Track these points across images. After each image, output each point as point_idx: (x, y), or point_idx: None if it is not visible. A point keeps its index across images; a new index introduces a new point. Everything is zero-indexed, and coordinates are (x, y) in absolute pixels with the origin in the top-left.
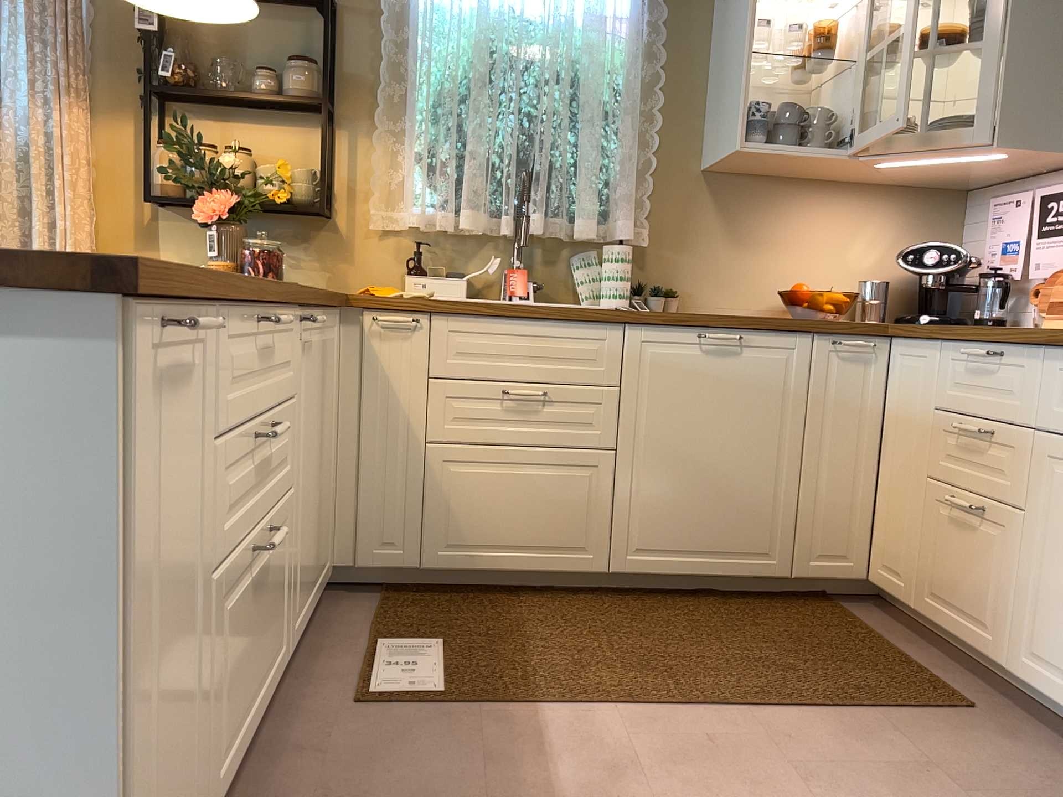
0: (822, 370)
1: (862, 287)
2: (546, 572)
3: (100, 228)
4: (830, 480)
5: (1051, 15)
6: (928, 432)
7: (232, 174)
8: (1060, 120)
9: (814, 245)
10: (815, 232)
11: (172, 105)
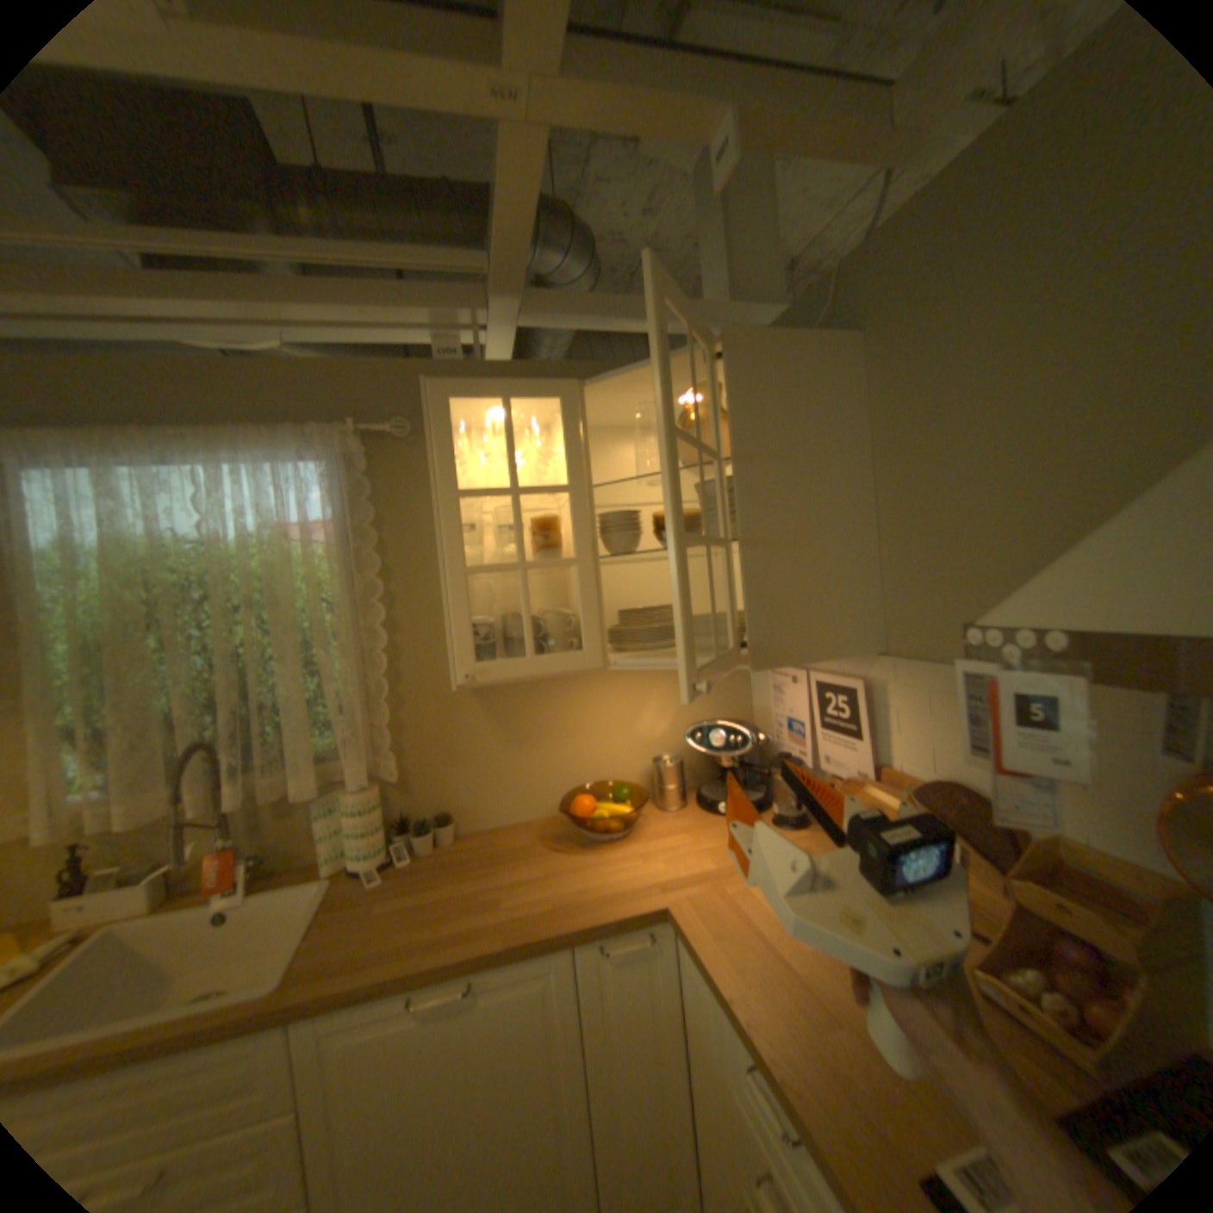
0: (591, 989)
1: (656, 768)
2: None
3: None
4: (630, 1122)
5: (787, 504)
6: (731, 1112)
7: None
8: (821, 624)
9: (600, 725)
10: (599, 711)
11: None
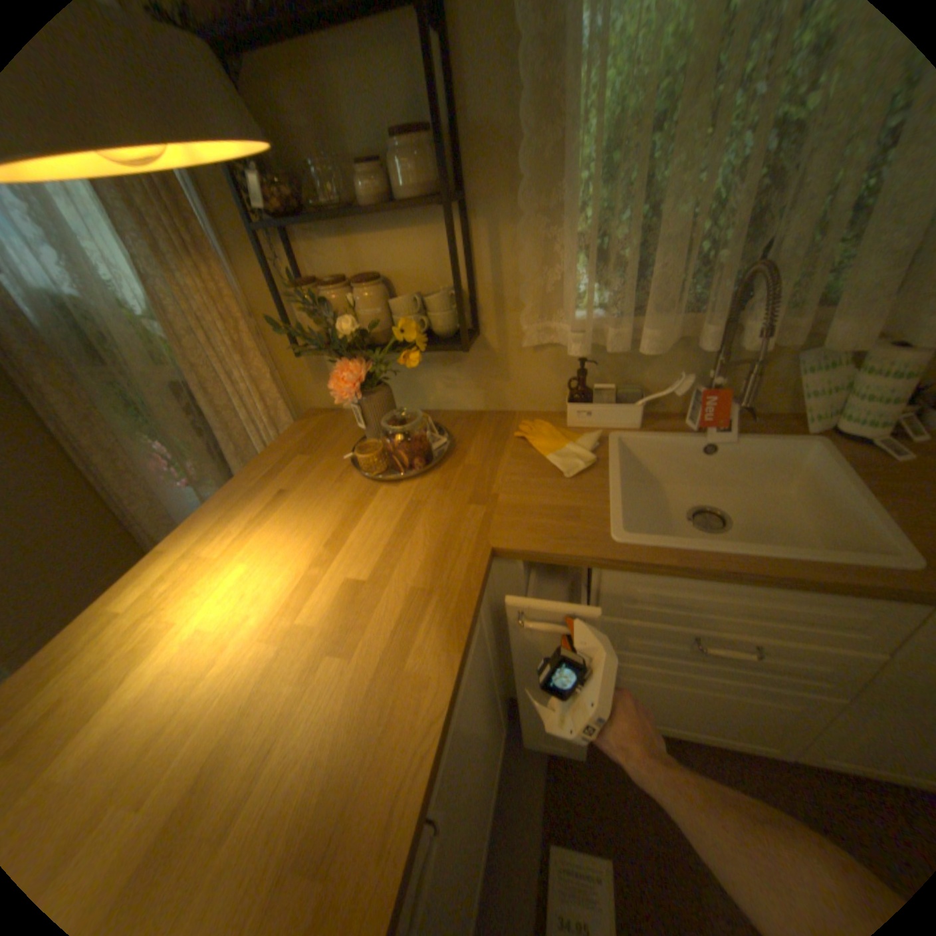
0: None
1: None
2: (718, 746)
3: (276, 364)
4: None
5: None
6: None
7: (354, 331)
8: None
9: None
10: None
11: (285, 224)
